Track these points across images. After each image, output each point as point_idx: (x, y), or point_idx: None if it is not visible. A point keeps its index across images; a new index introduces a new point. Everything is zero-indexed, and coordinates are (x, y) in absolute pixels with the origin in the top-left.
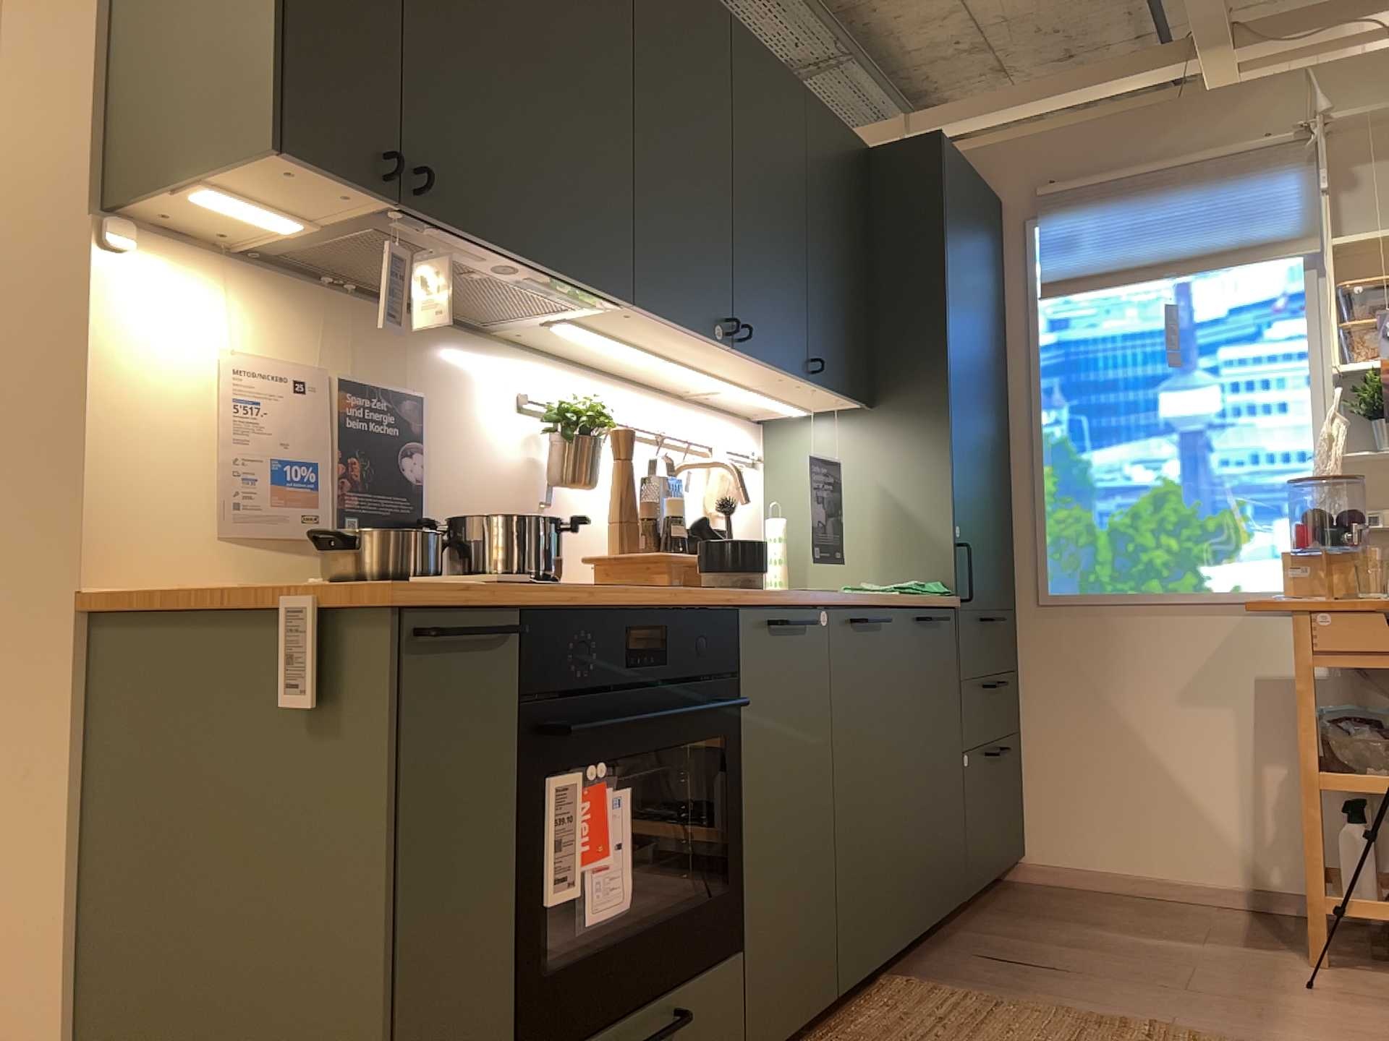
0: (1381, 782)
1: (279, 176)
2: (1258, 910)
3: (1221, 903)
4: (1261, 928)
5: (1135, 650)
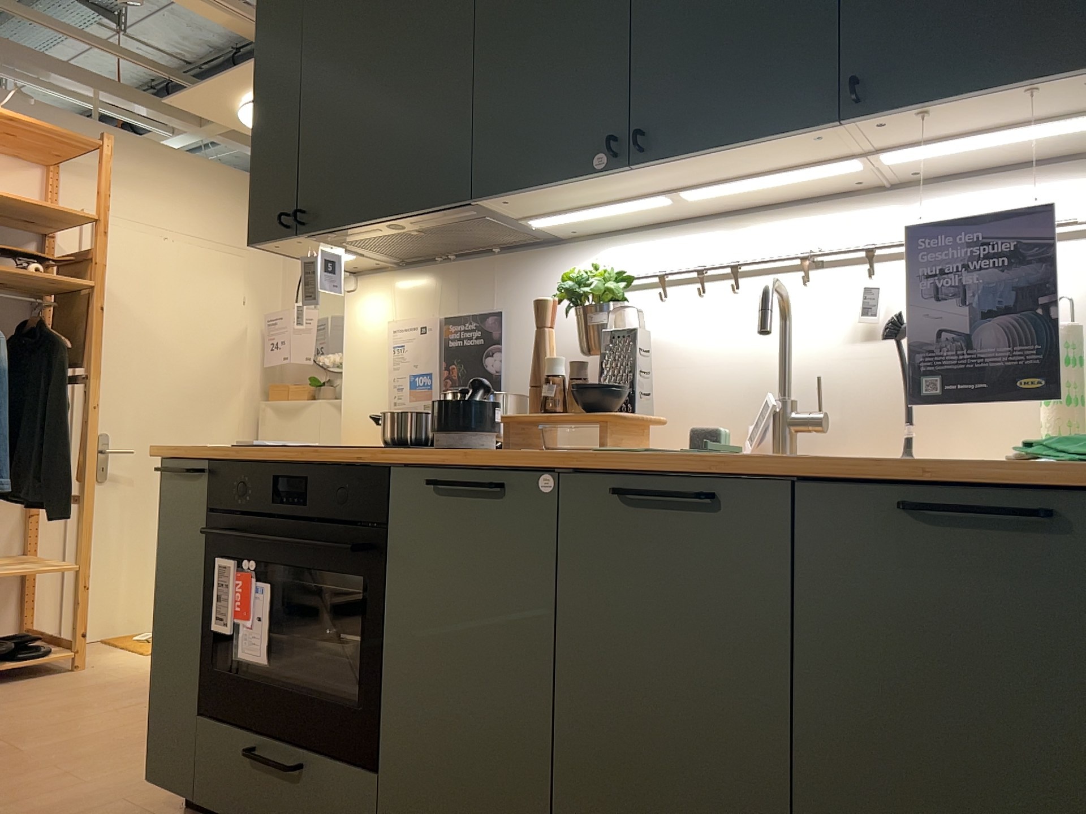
0: None
1: (281, 249)
2: None
3: None
4: None
5: None
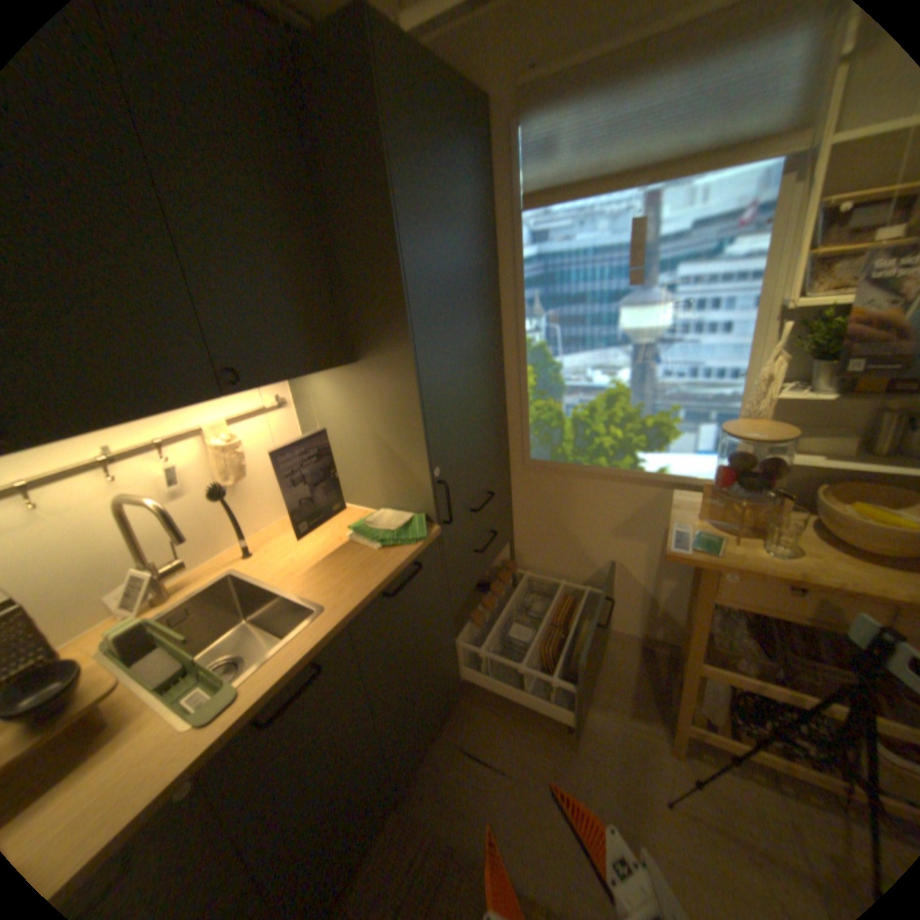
0: (750, 684)
1: None
2: (646, 650)
3: (624, 642)
4: (645, 681)
5: (586, 500)
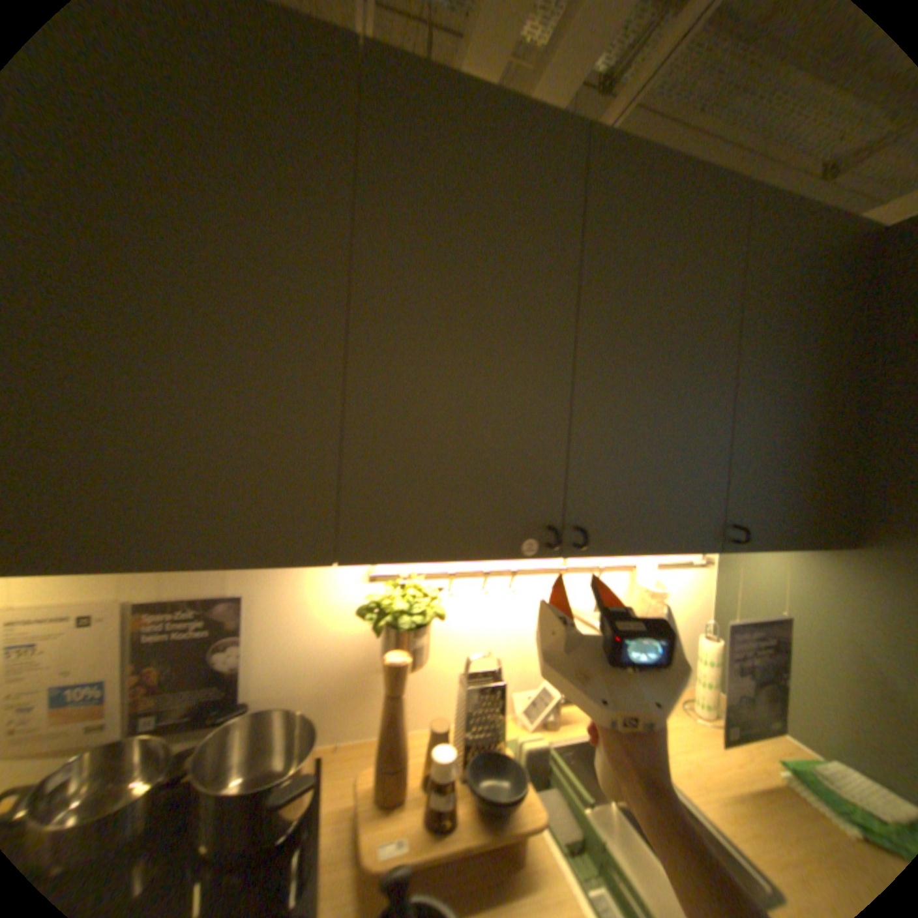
0: None
1: None
2: None
3: None
4: None
5: None
